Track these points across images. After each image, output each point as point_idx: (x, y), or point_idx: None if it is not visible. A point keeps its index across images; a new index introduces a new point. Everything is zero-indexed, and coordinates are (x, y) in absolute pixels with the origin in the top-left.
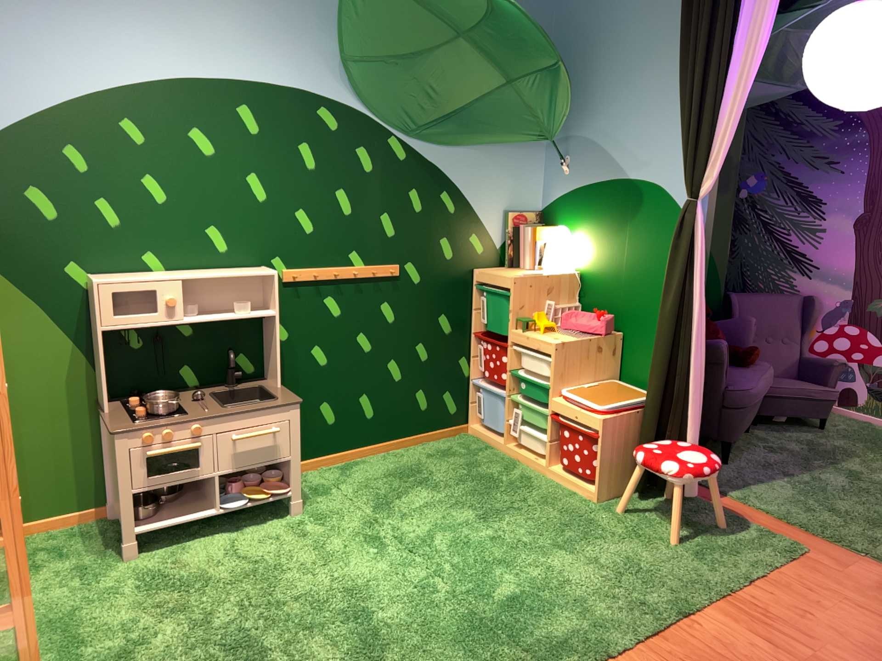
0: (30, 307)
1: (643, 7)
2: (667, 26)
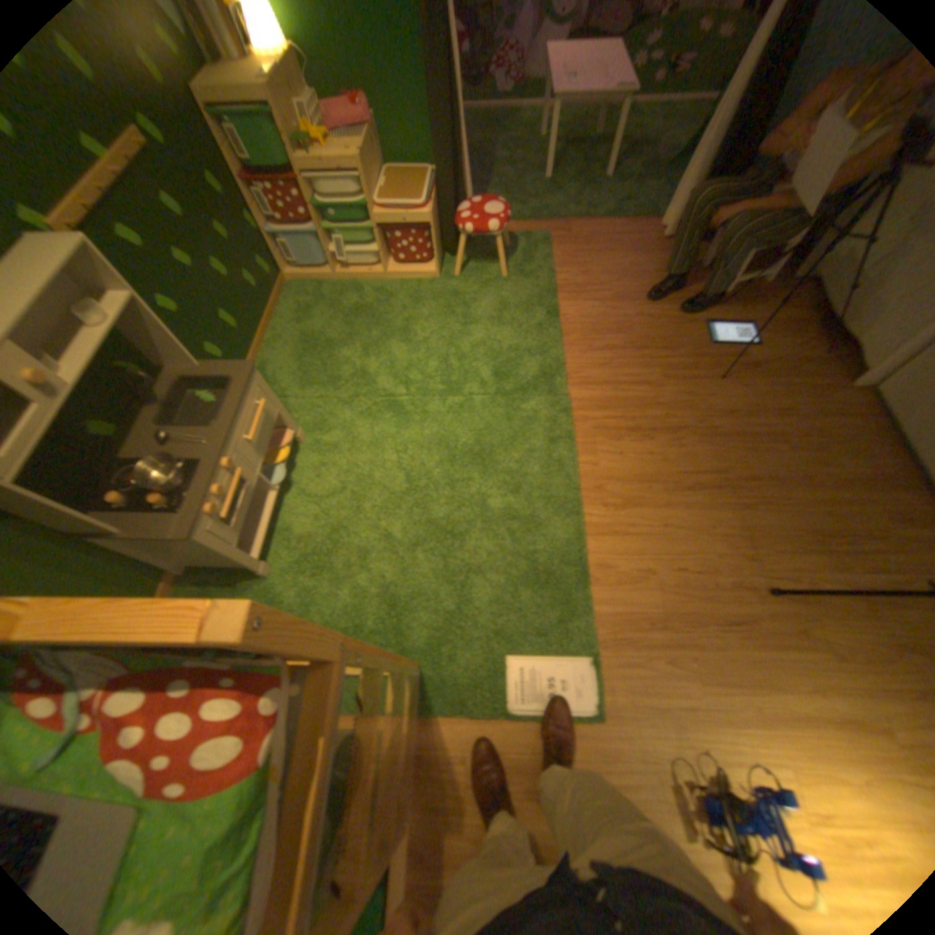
0: None
1: None
2: None
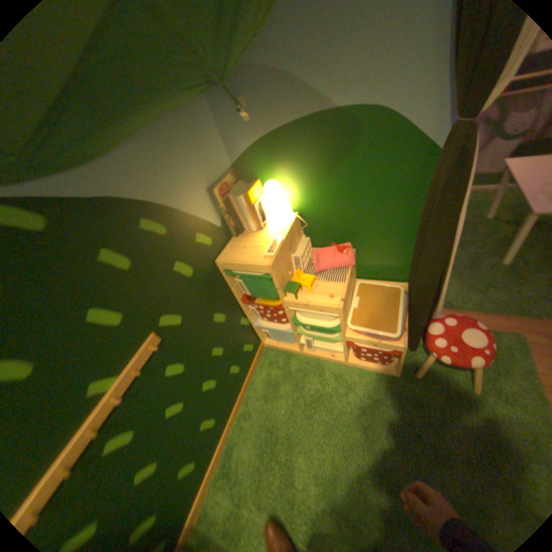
0: None
1: None
2: None
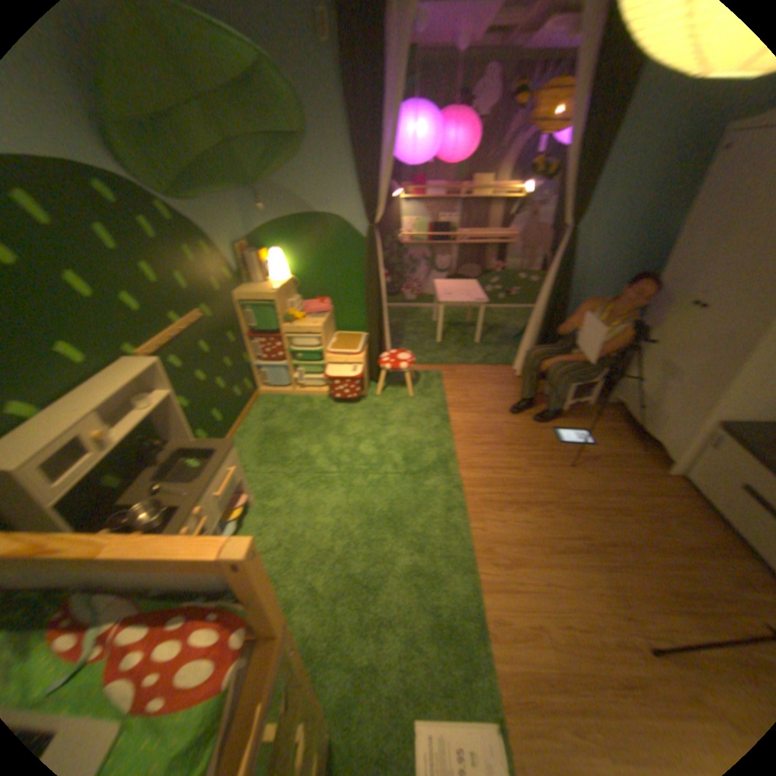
0: None
1: (301, 82)
2: (325, 103)
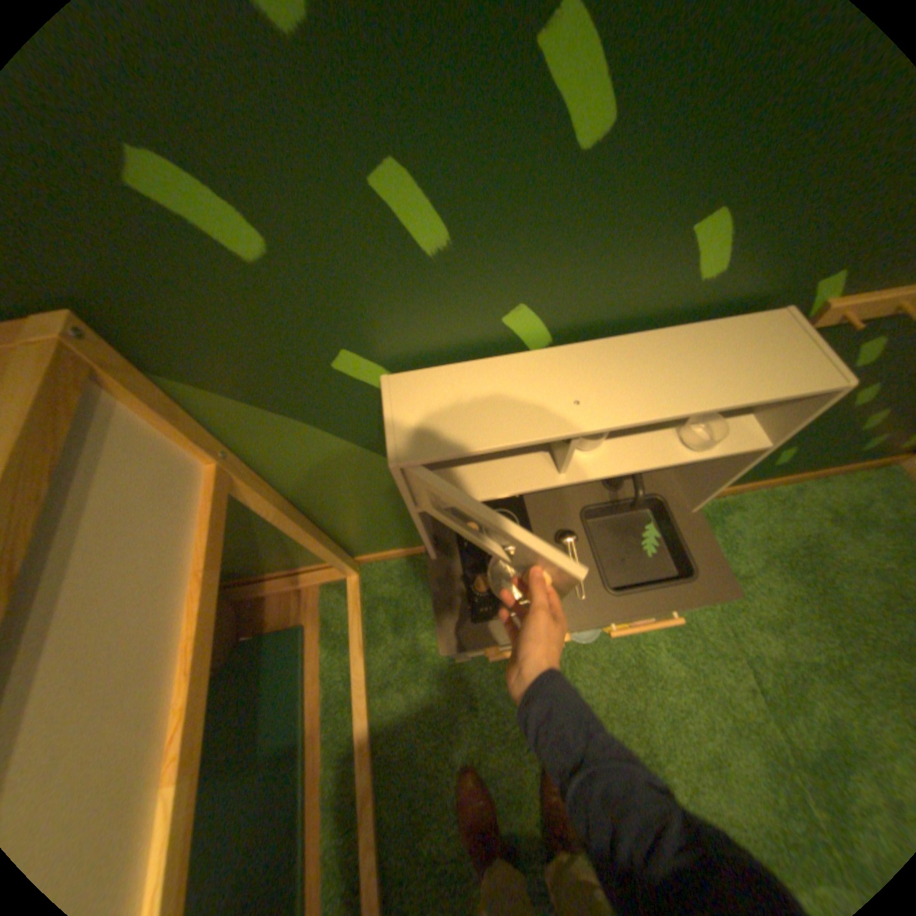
0: (290, 426)
1: None
2: None
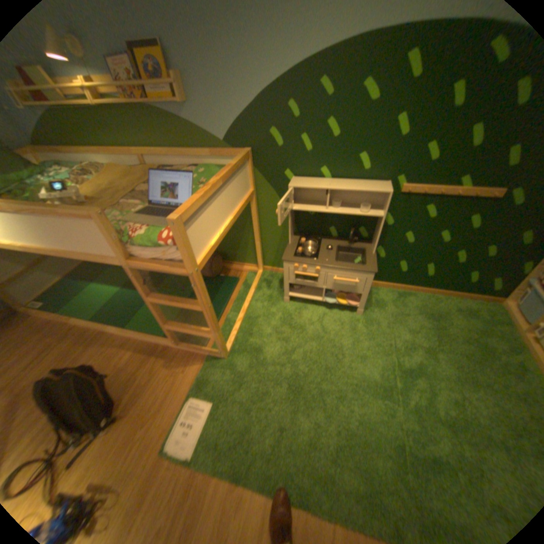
0: (269, 189)
1: None
2: None
